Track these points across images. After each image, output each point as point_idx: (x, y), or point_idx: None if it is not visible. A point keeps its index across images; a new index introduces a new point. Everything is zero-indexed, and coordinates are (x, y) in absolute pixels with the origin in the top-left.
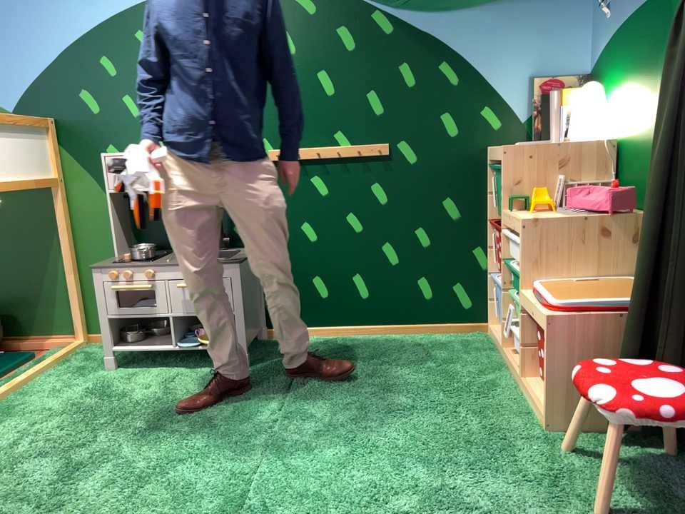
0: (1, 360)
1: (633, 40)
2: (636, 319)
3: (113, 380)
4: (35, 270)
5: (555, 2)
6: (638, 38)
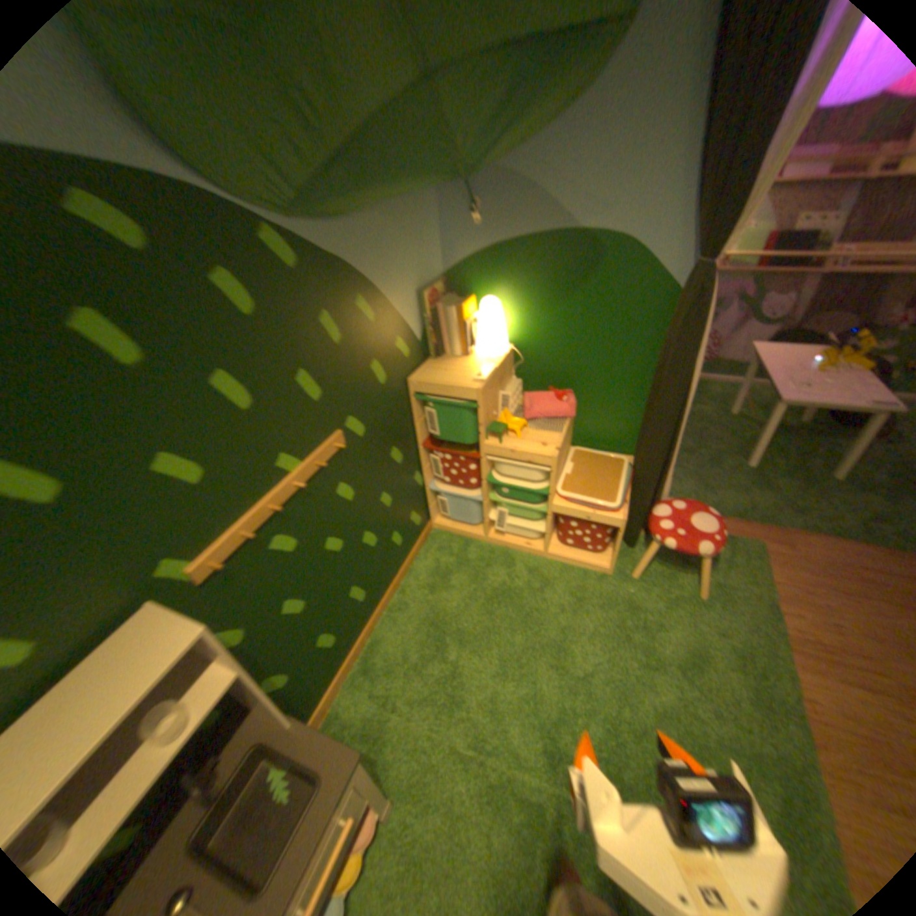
0: None
1: (533, 262)
2: (653, 489)
3: None
4: None
5: (419, 197)
6: (541, 262)
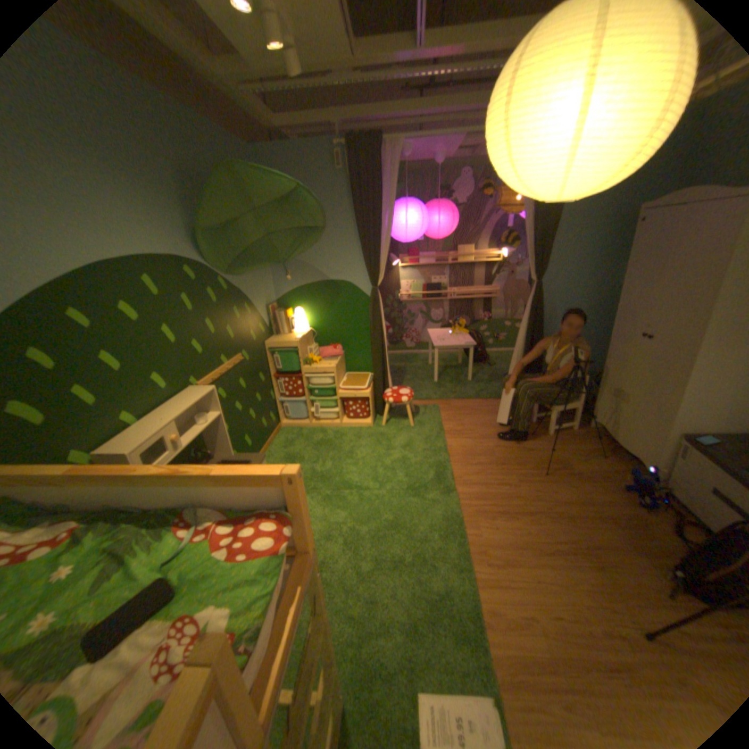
0: None
1: (314, 293)
2: (380, 381)
3: None
4: None
5: (264, 271)
6: (317, 293)
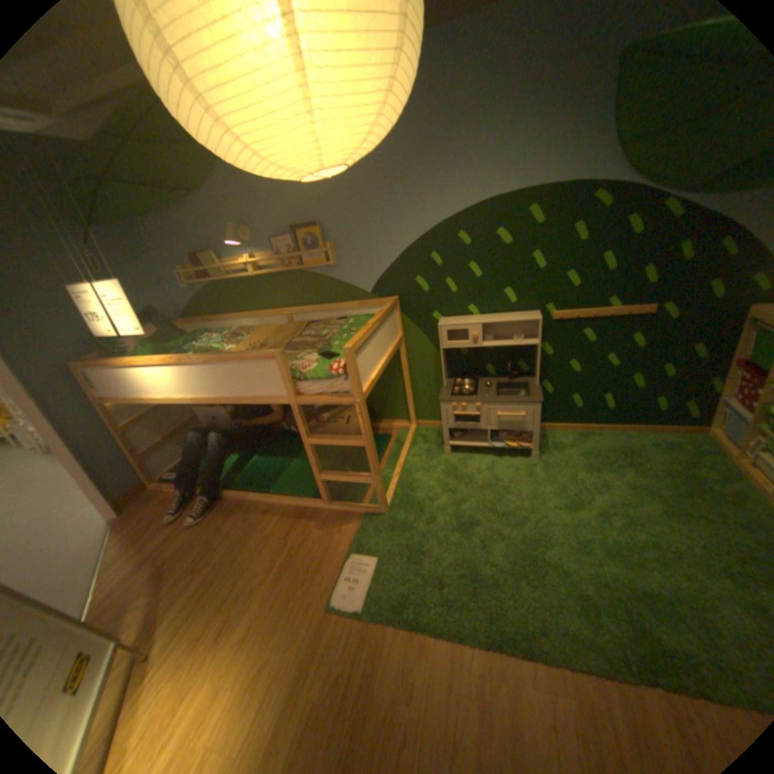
0: (377, 441)
1: None
2: None
3: (454, 464)
4: (384, 386)
5: None
6: None
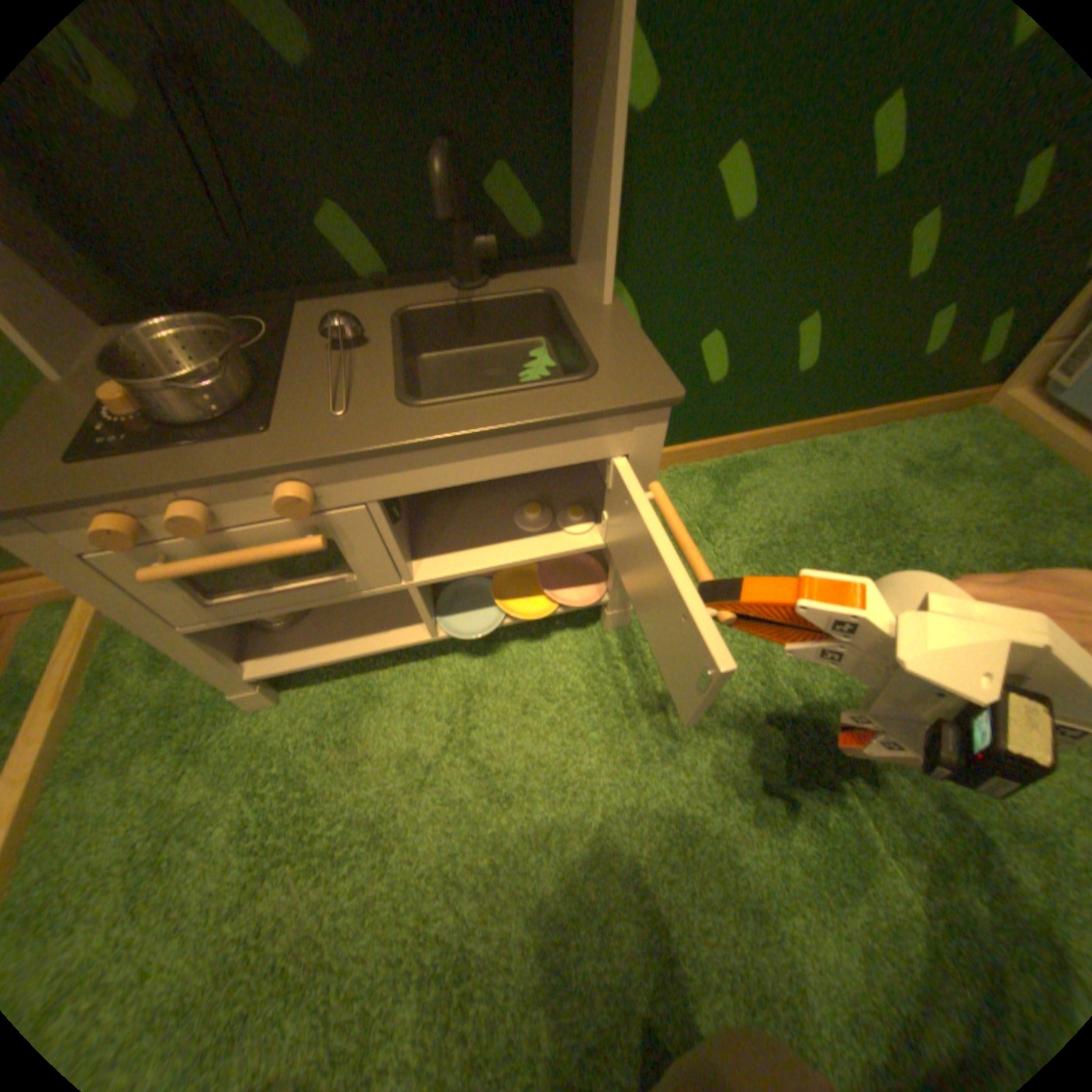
0: None
1: None
2: None
3: (299, 752)
4: None
5: None
6: None
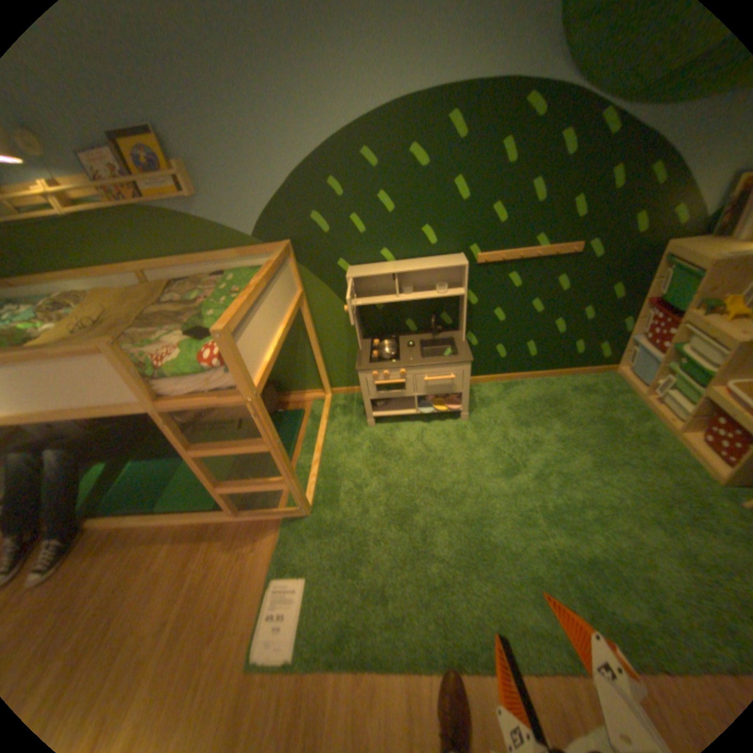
0: (288, 419)
1: None
2: None
3: (380, 437)
4: (288, 354)
5: None
6: None
